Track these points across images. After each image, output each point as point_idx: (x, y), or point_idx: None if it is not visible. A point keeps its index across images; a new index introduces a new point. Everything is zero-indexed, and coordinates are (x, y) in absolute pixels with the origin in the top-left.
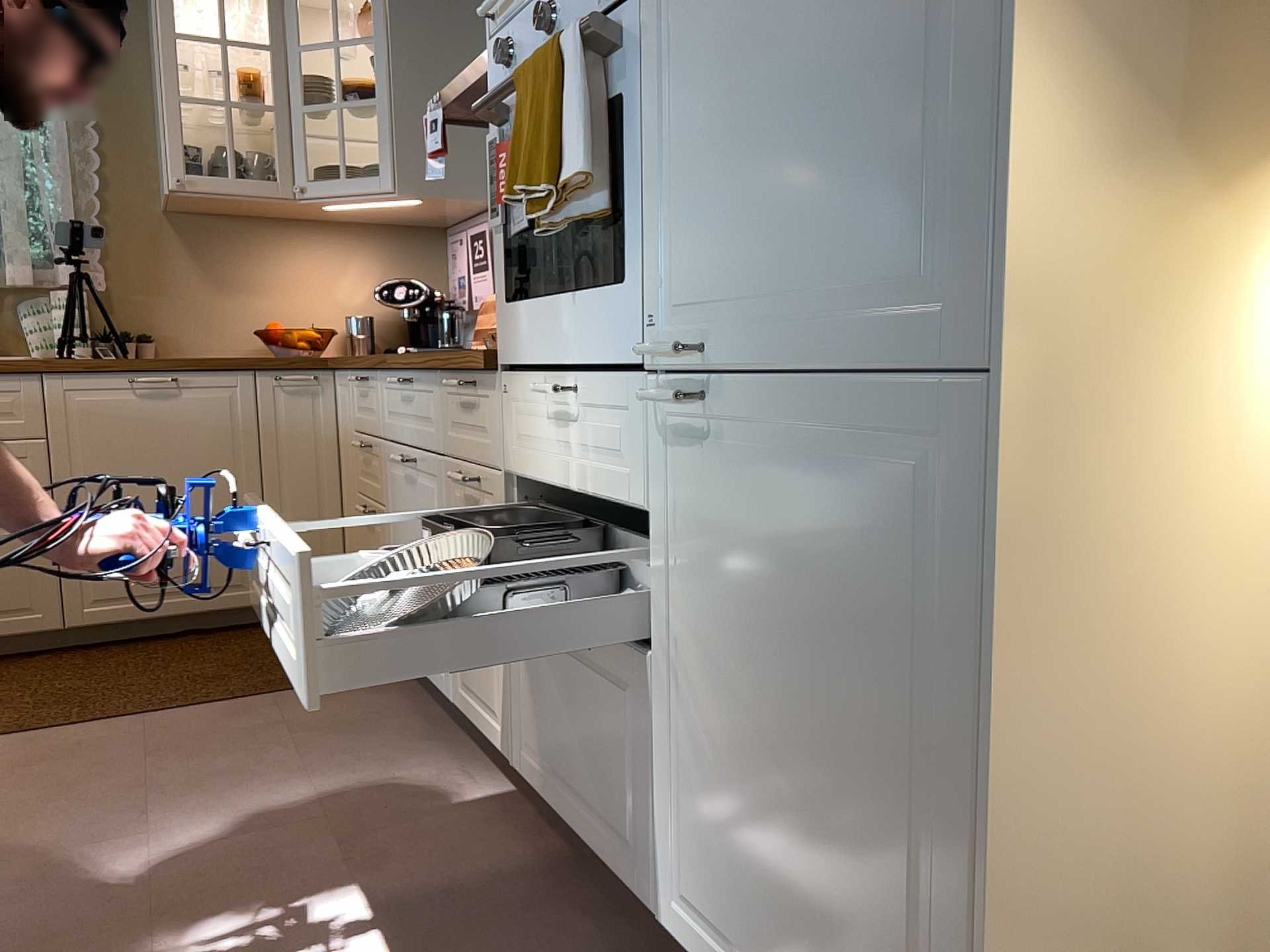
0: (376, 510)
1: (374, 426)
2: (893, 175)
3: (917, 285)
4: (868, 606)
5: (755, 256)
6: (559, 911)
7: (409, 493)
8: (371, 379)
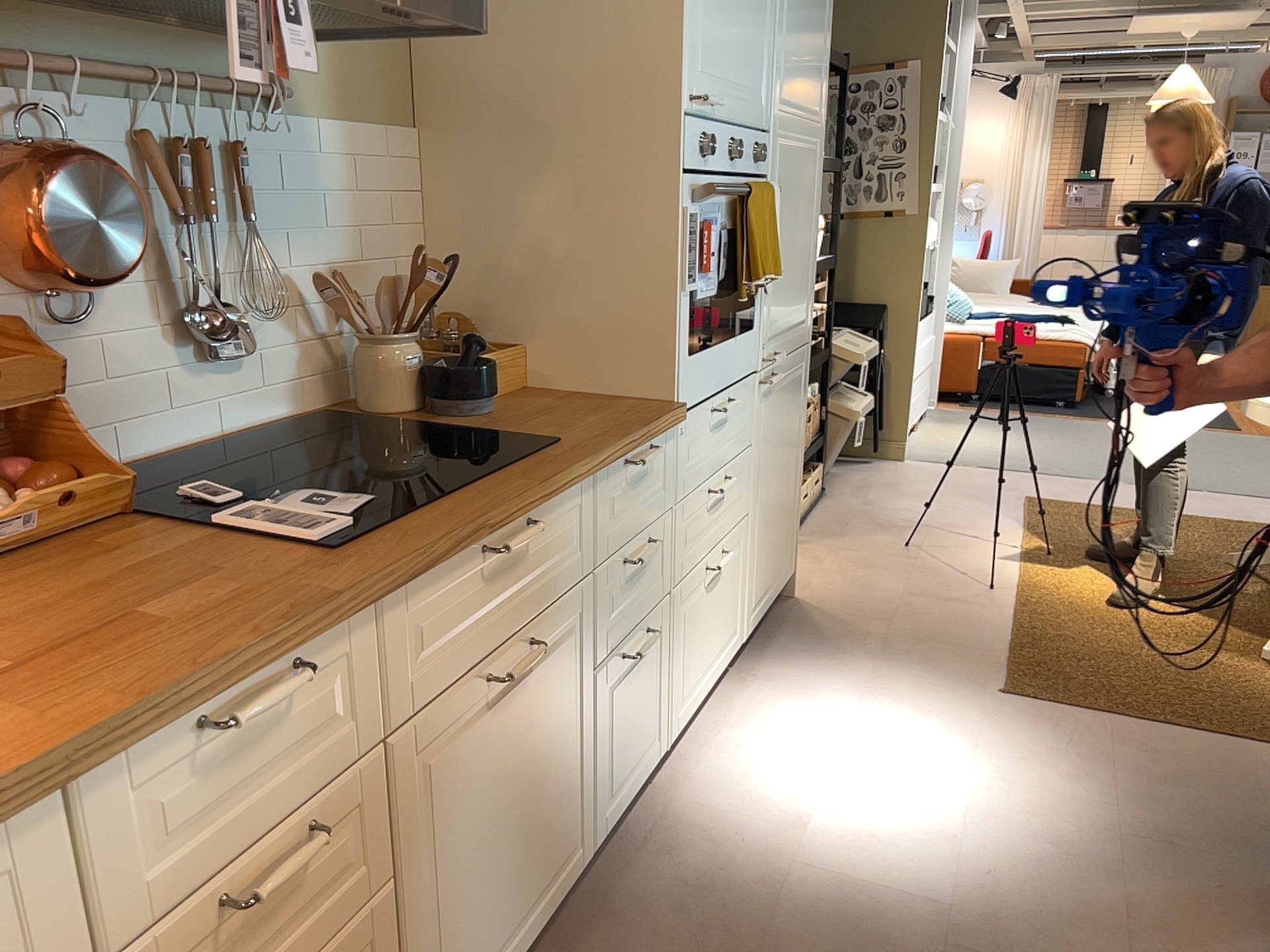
0: (335, 949)
1: (336, 753)
2: (802, 290)
3: (802, 321)
4: (792, 419)
5: (783, 314)
6: (729, 719)
7: (509, 712)
8: (326, 647)
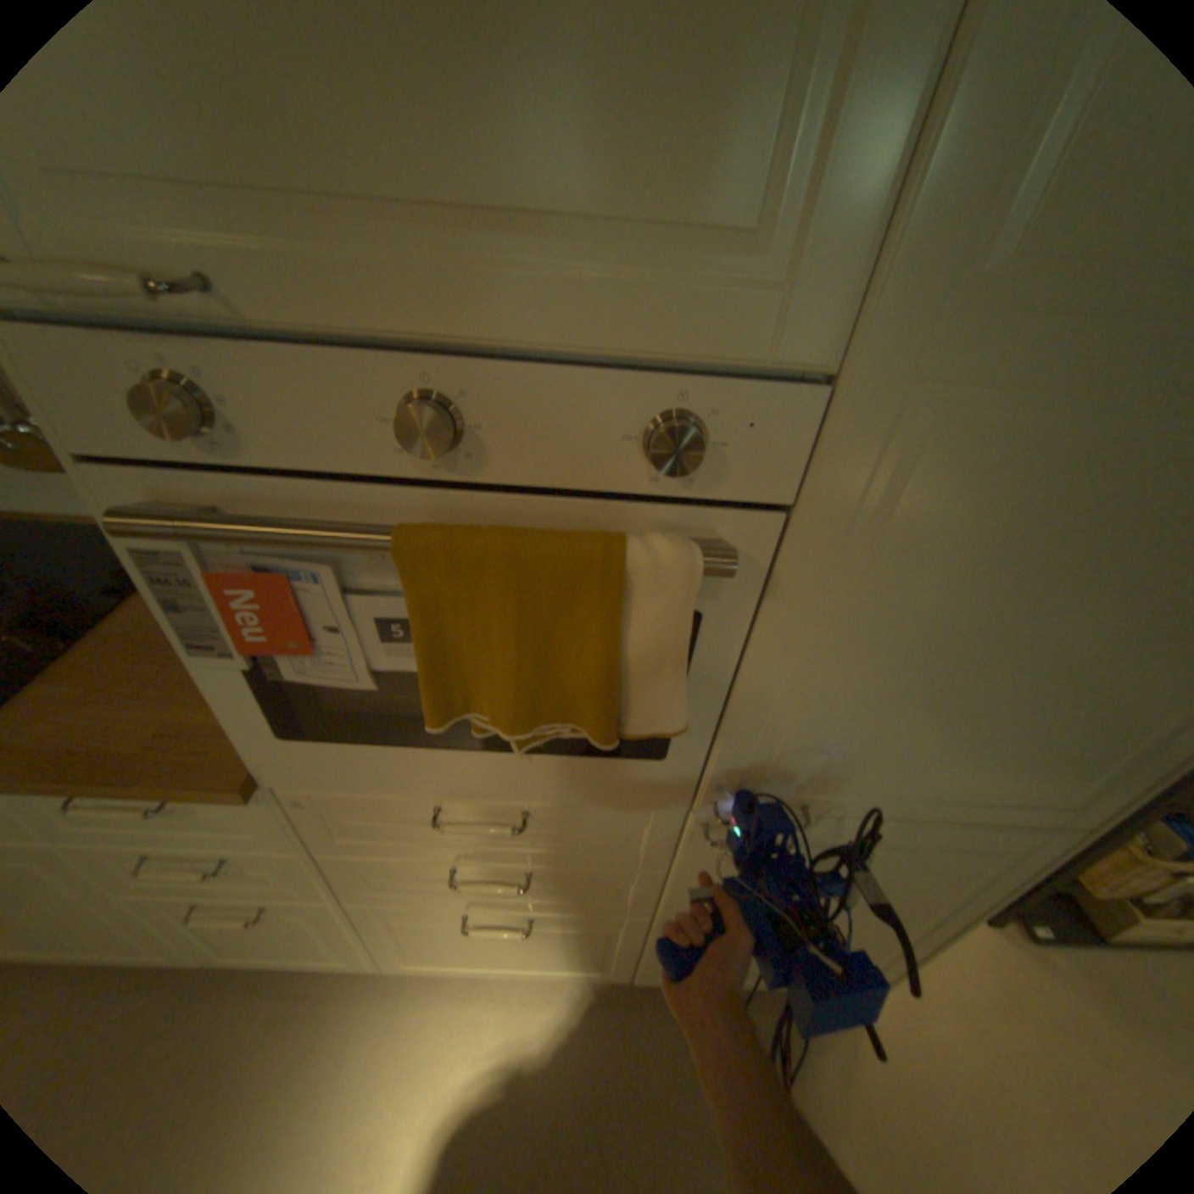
0: None
1: None
2: (1075, 755)
3: (1050, 798)
4: (912, 891)
5: (891, 770)
6: (517, 1017)
7: None
8: None
